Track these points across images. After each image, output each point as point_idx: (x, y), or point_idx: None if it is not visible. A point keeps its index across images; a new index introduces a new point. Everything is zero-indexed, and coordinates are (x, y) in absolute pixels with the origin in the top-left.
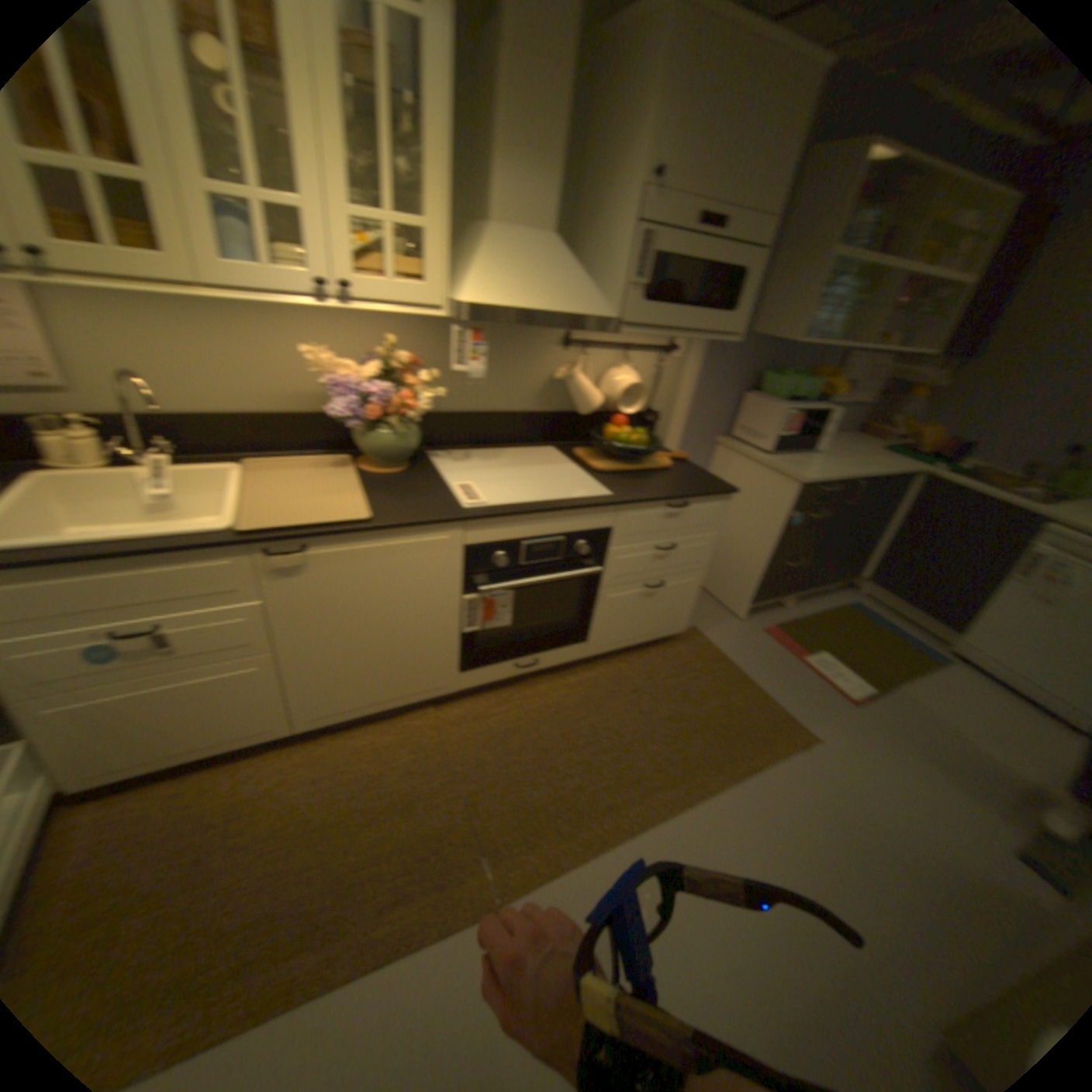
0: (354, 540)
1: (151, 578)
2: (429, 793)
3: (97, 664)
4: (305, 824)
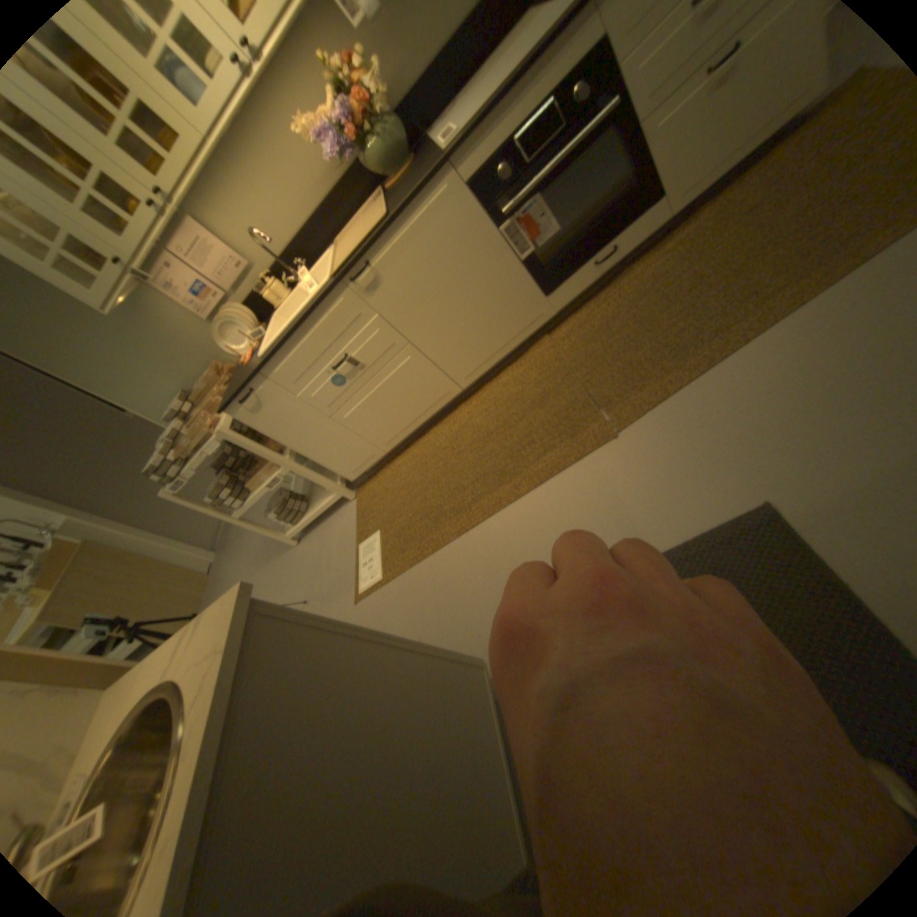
0: (386, 238)
1: (319, 331)
2: (553, 387)
3: (340, 388)
4: (486, 432)
